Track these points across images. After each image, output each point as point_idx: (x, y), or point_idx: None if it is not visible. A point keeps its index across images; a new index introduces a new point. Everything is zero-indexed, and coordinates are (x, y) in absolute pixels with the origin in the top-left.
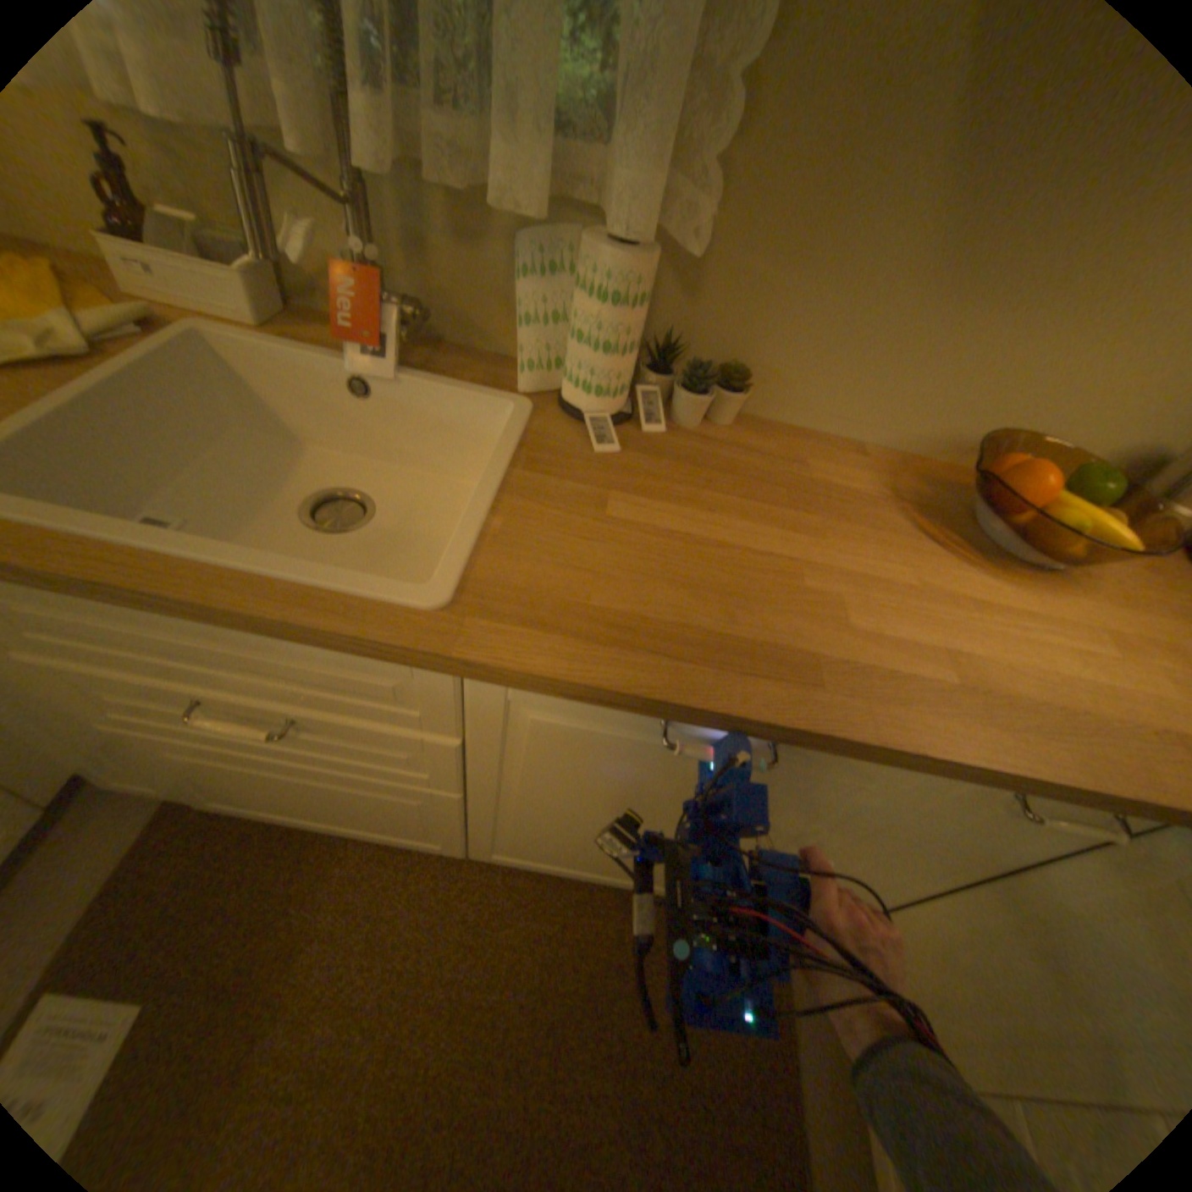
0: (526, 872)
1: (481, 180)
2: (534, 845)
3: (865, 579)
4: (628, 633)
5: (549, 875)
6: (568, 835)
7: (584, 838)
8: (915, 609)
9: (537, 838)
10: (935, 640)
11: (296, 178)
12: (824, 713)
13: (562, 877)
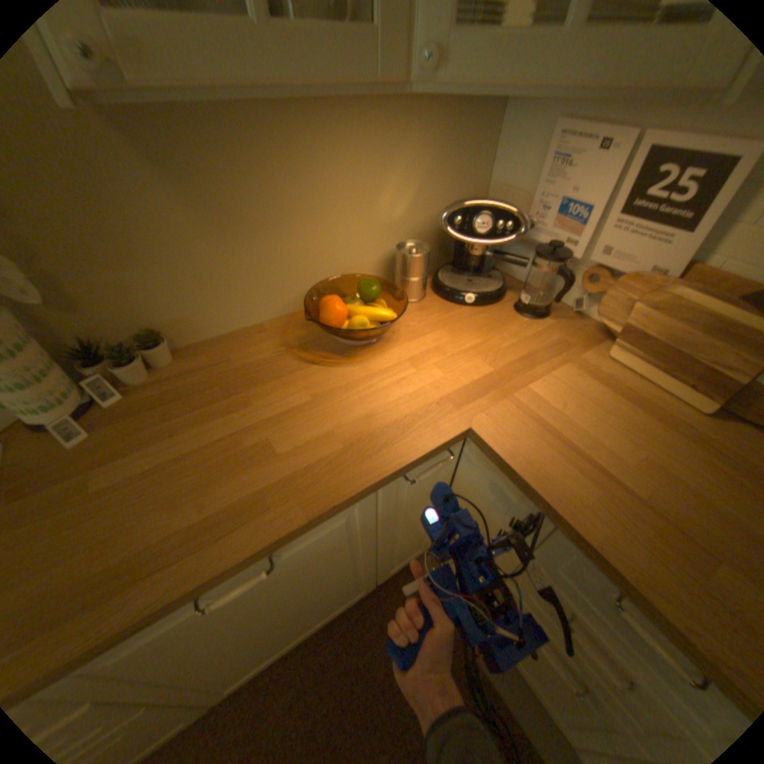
0: (254, 677)
1: None
2: (232, 672)
3: (279, 417)
4: (125, 576)
5: (267, 666)
6: (241, 655)
7: (251, 647)
8: (310, 417)
9: (226, 671)
10: (324, 429)
11: None
12: (271, 527)
13: (276, 660)
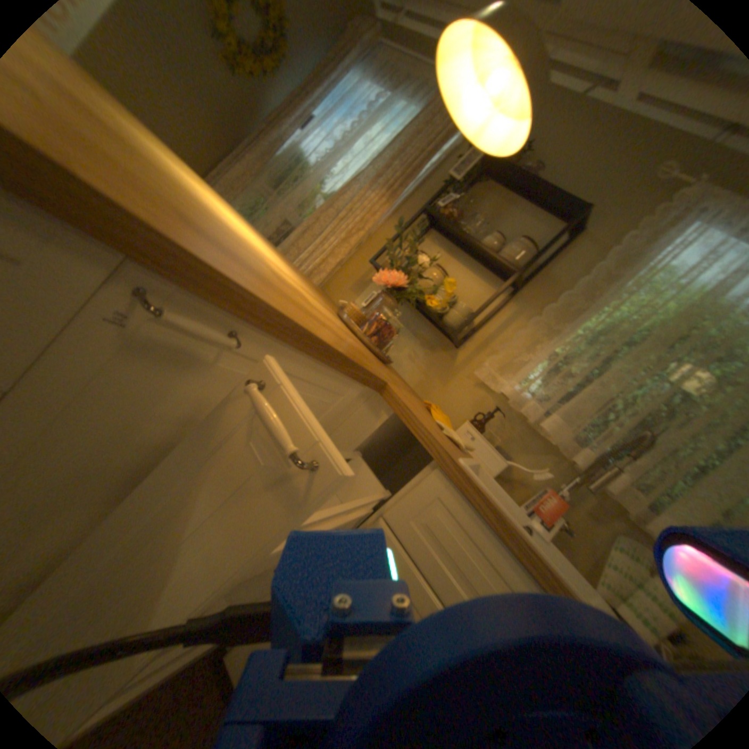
0: None
1: (633, 518)
2: None
3: None
4: None
5: None
6: None
7: None
8: None
9: None
10: None
11: (542, 461)
12: None
13: None
